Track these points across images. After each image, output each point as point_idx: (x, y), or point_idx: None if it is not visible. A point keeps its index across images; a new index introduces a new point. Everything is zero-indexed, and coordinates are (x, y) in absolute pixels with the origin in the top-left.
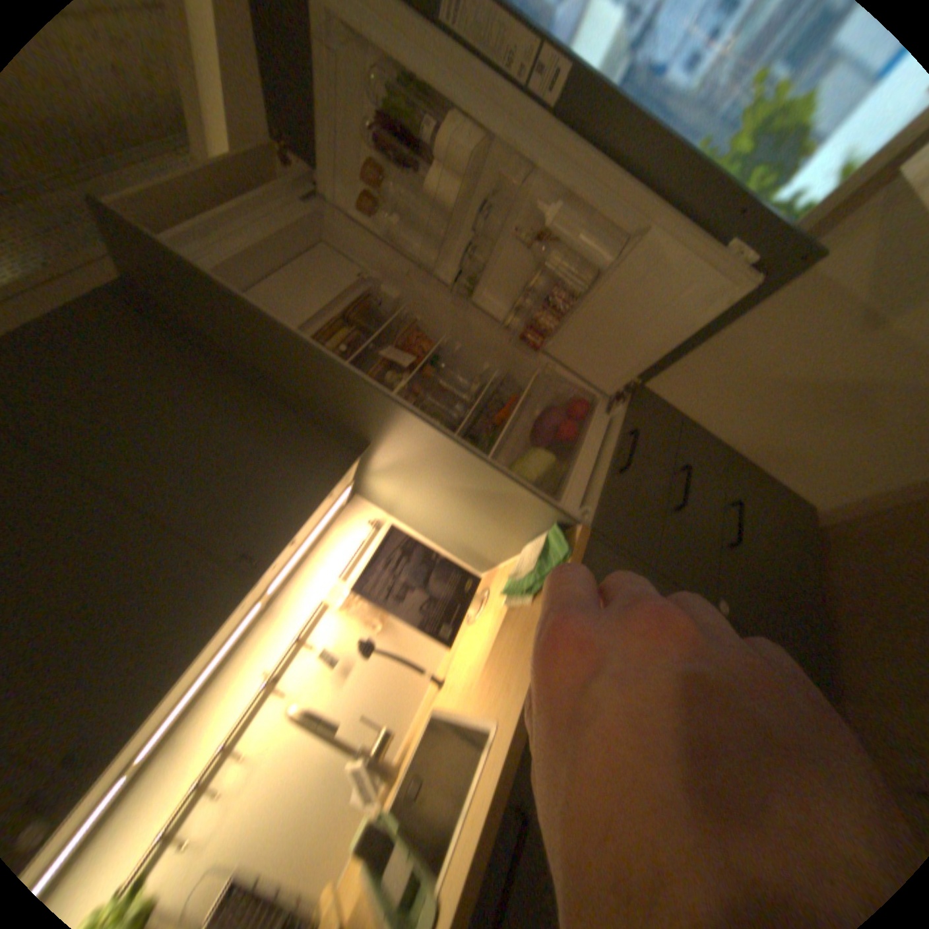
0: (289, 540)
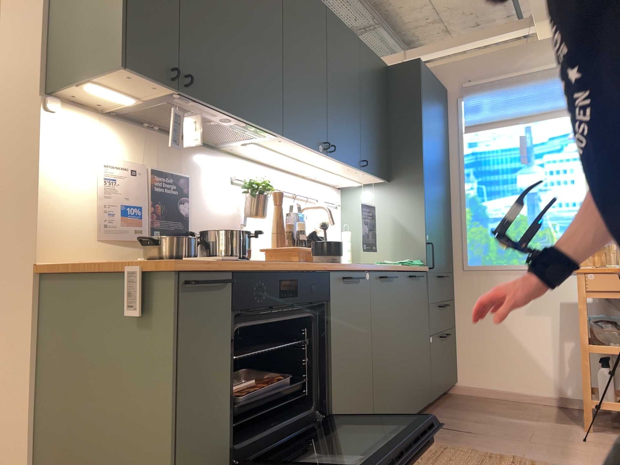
0: (365, 173)
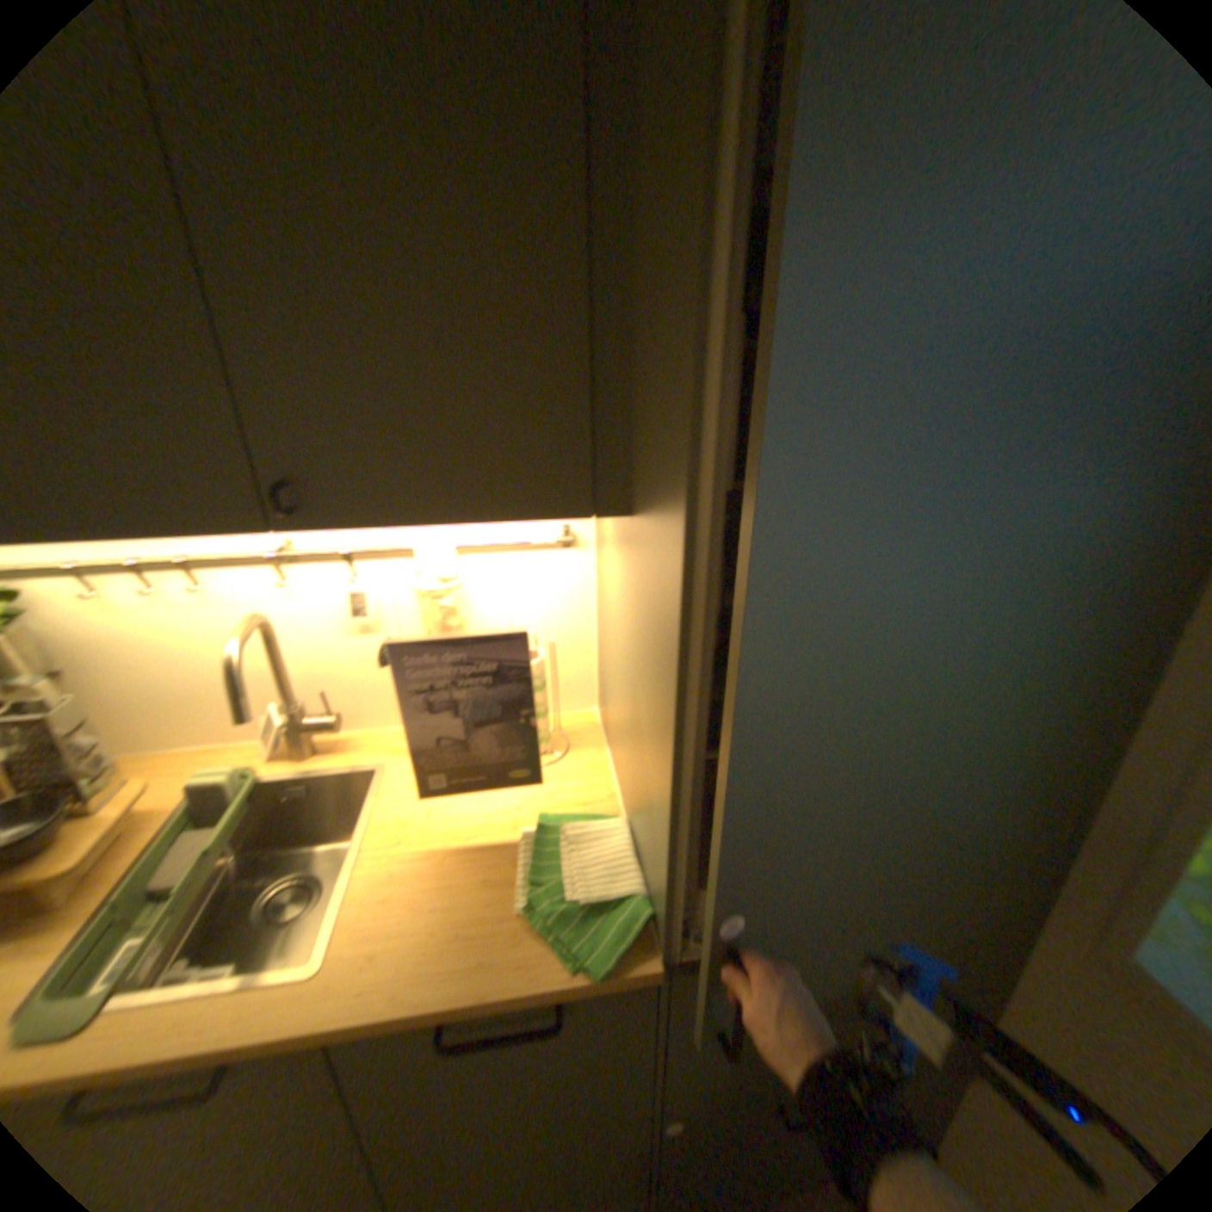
0: (367, 524)
